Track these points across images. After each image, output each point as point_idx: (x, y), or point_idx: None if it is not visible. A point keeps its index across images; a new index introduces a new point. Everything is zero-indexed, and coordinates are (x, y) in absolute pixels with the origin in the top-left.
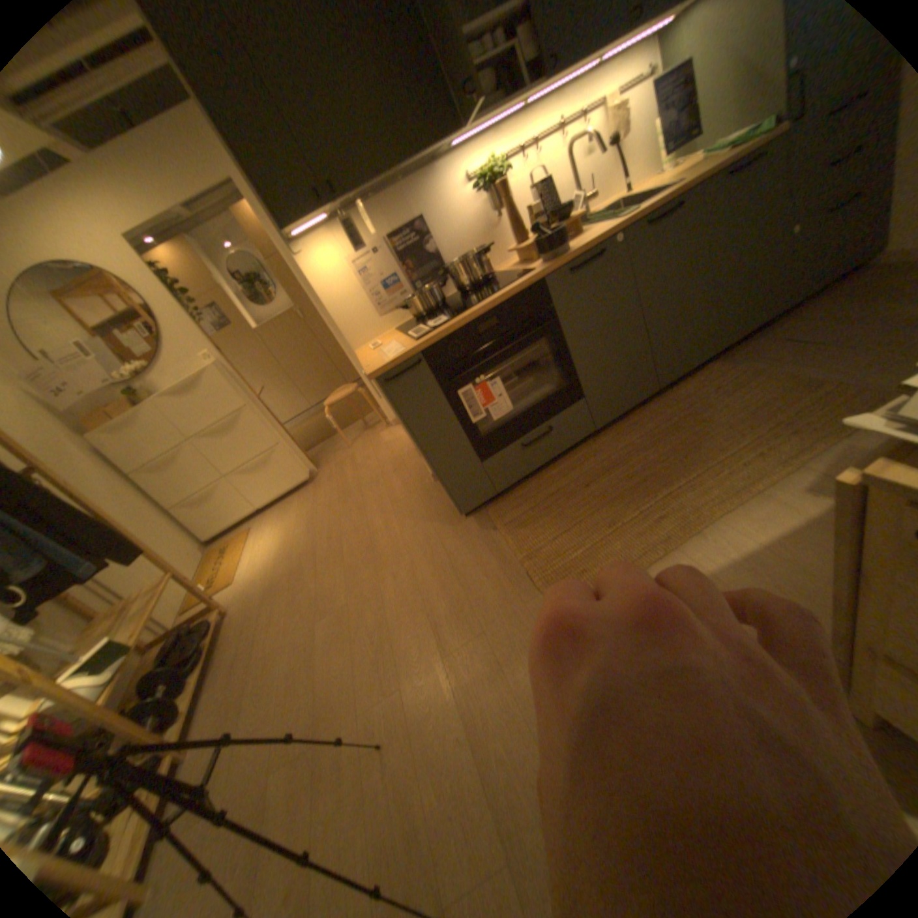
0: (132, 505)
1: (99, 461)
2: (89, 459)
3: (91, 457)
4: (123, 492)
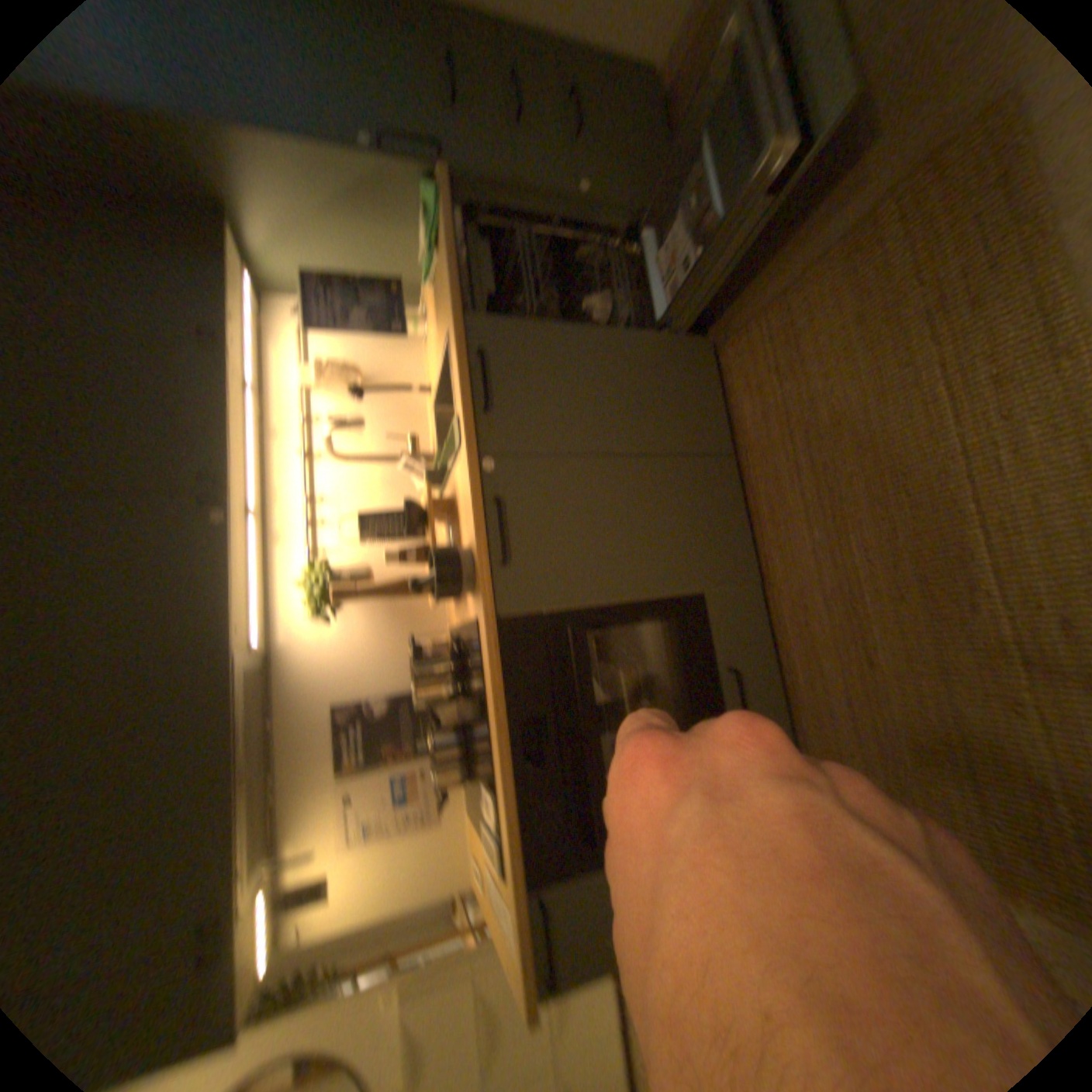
0: None
1: None
2: None
3: None
4: None
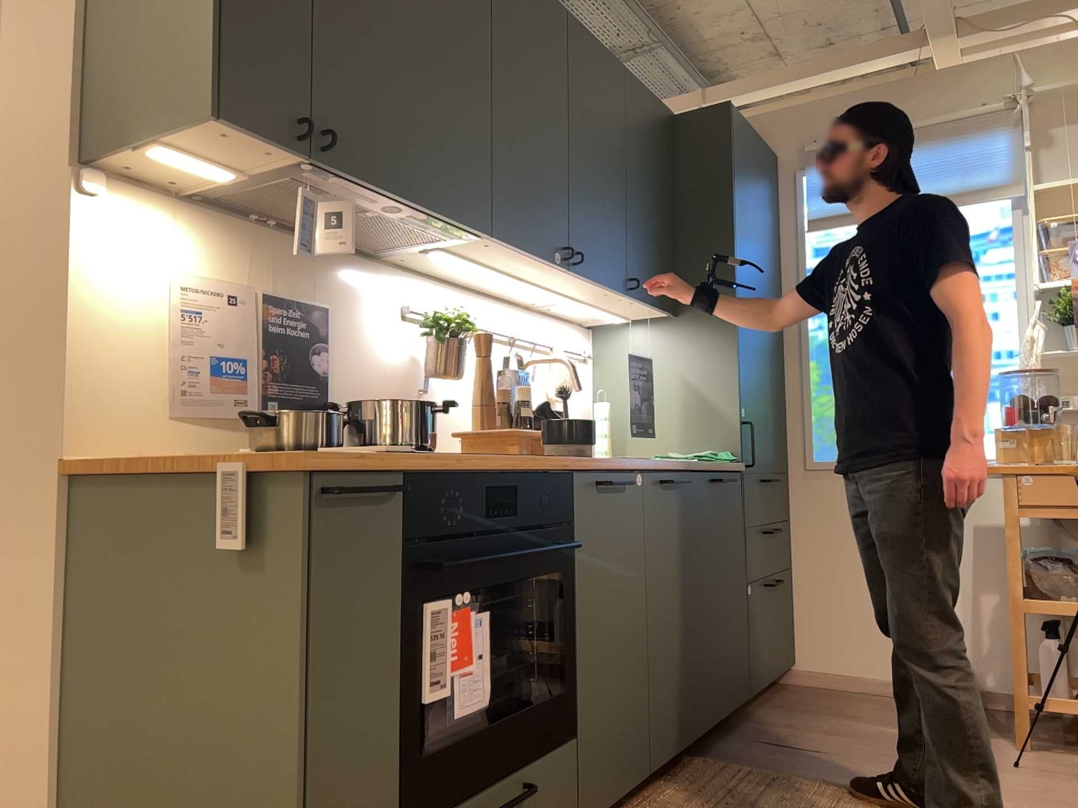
0: None
1: None
2: None
3: None
4: None
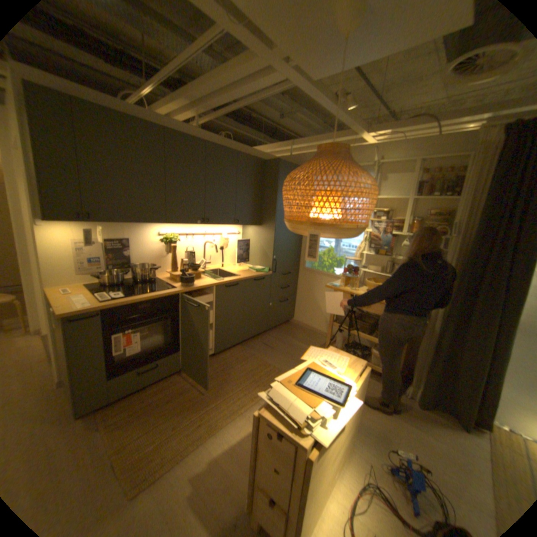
0: None
1: None
2: None
3: None
4: None
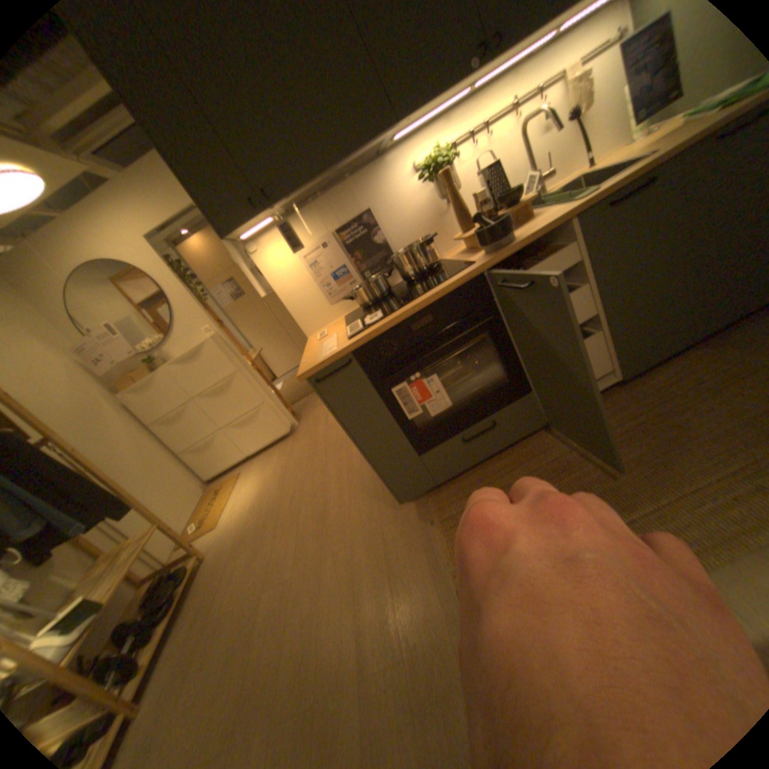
0: (147, 453)
1: (126, 415)
2: (117, 415)
3: (119, 413)
4: (141, 442)
